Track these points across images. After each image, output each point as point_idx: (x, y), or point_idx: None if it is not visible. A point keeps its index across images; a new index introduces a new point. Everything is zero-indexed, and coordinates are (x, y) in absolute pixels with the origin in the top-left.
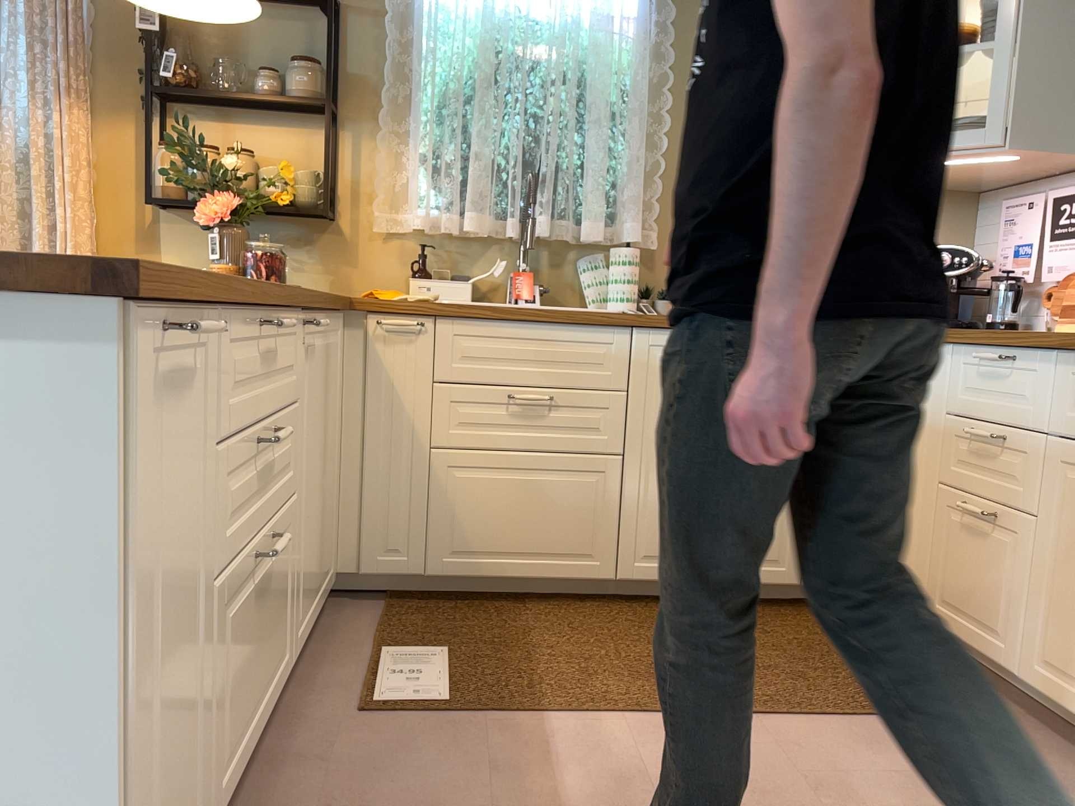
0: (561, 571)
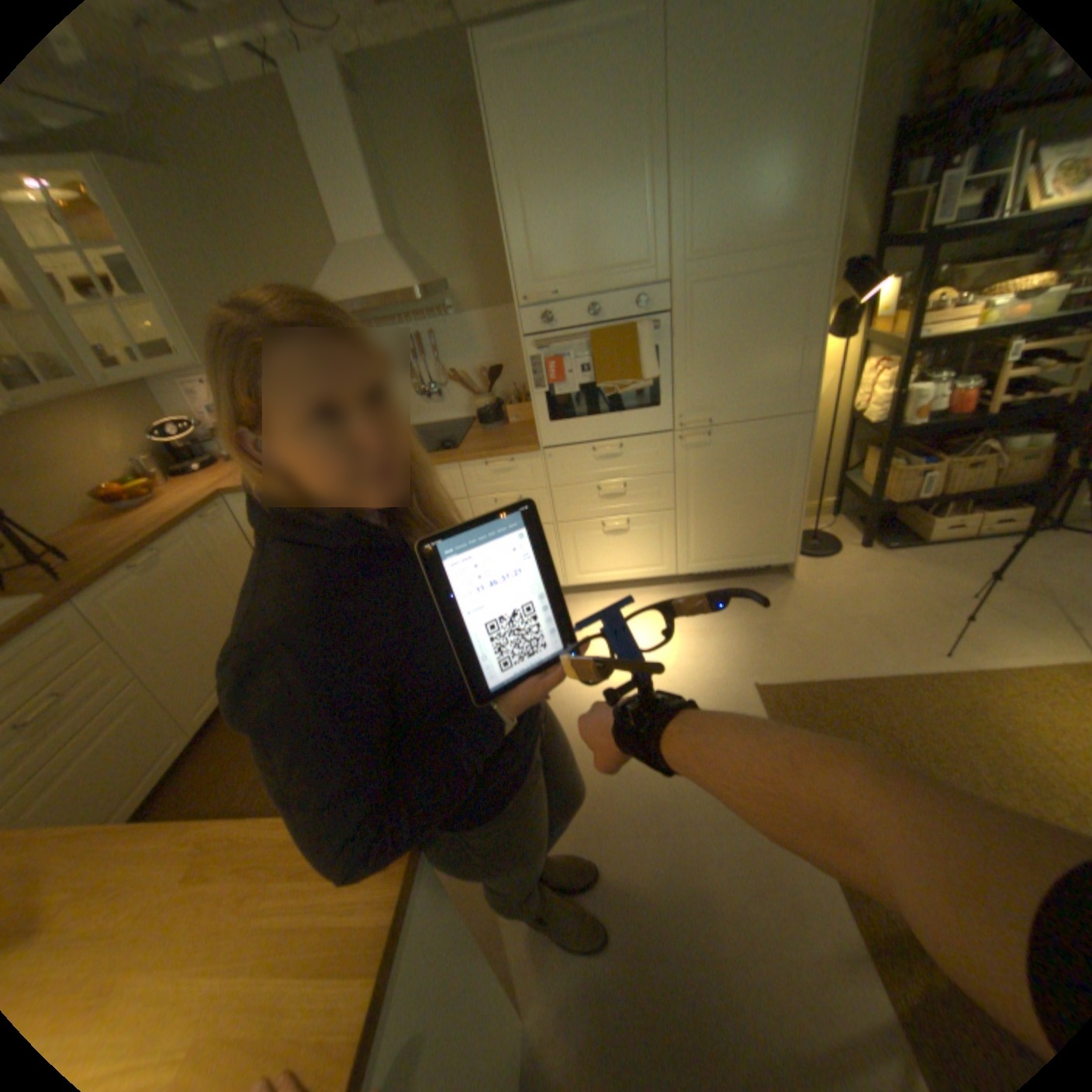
0: (158, 773)
